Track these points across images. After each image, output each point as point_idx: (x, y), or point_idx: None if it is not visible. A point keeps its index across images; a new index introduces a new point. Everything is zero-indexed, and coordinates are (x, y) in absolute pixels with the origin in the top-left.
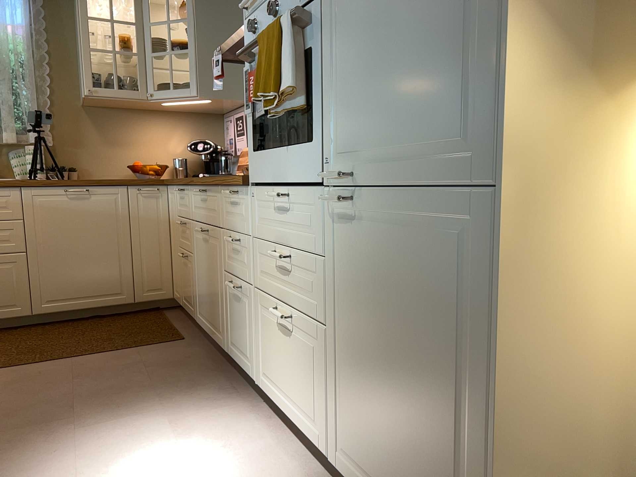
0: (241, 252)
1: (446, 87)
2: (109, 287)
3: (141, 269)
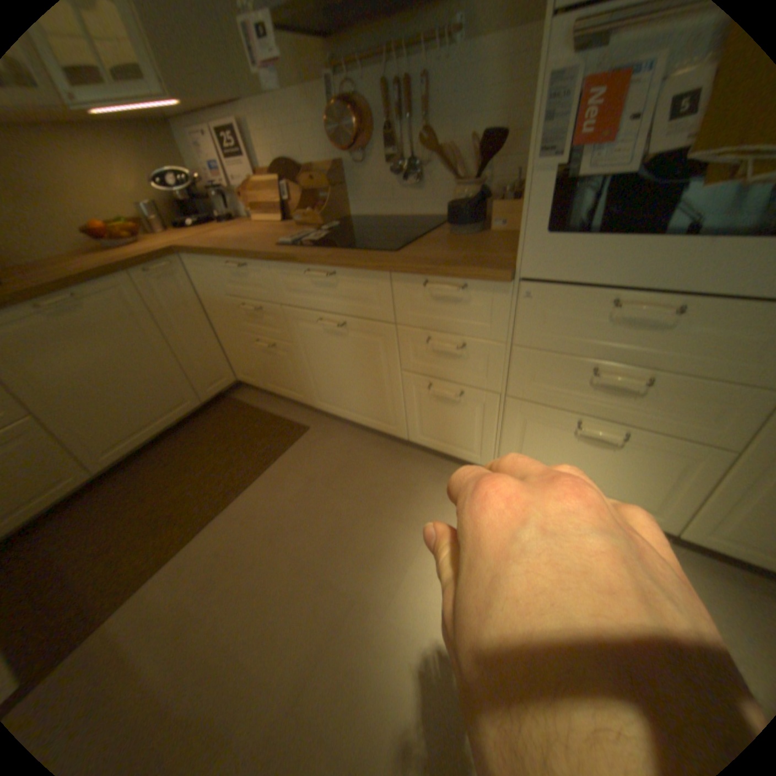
0: (462, 357)
1: None
2: (165, 403)
3: (191, 368)
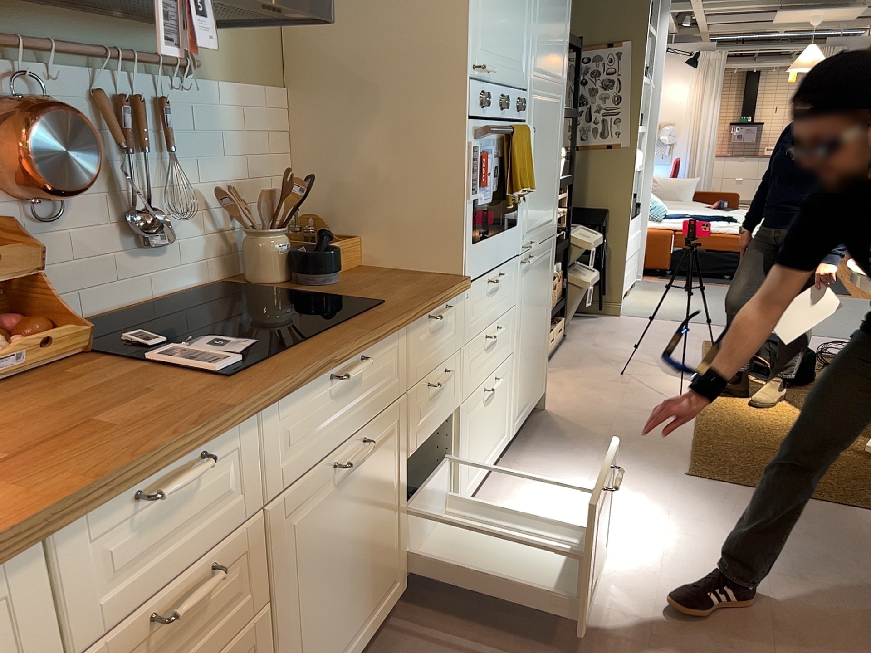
0: (443, 386)
1: (551, 198)
2: None
3: None
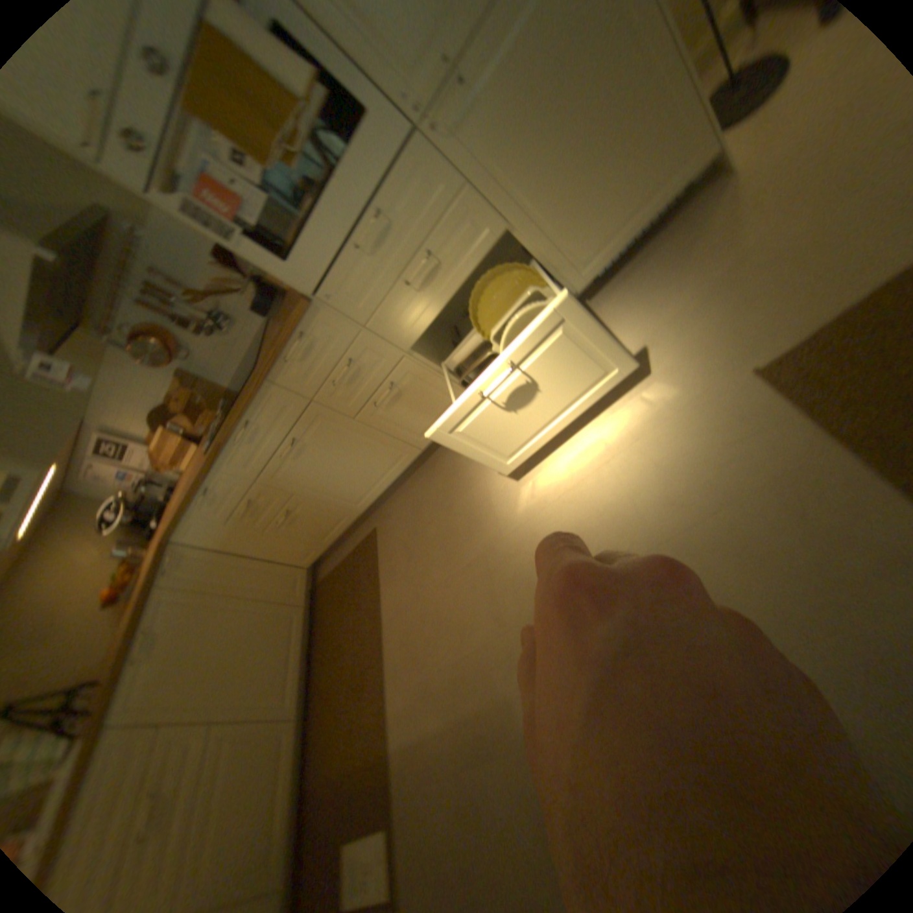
0: (361, 365)
1: None
2: (281, 628)
3: (268, 590)
